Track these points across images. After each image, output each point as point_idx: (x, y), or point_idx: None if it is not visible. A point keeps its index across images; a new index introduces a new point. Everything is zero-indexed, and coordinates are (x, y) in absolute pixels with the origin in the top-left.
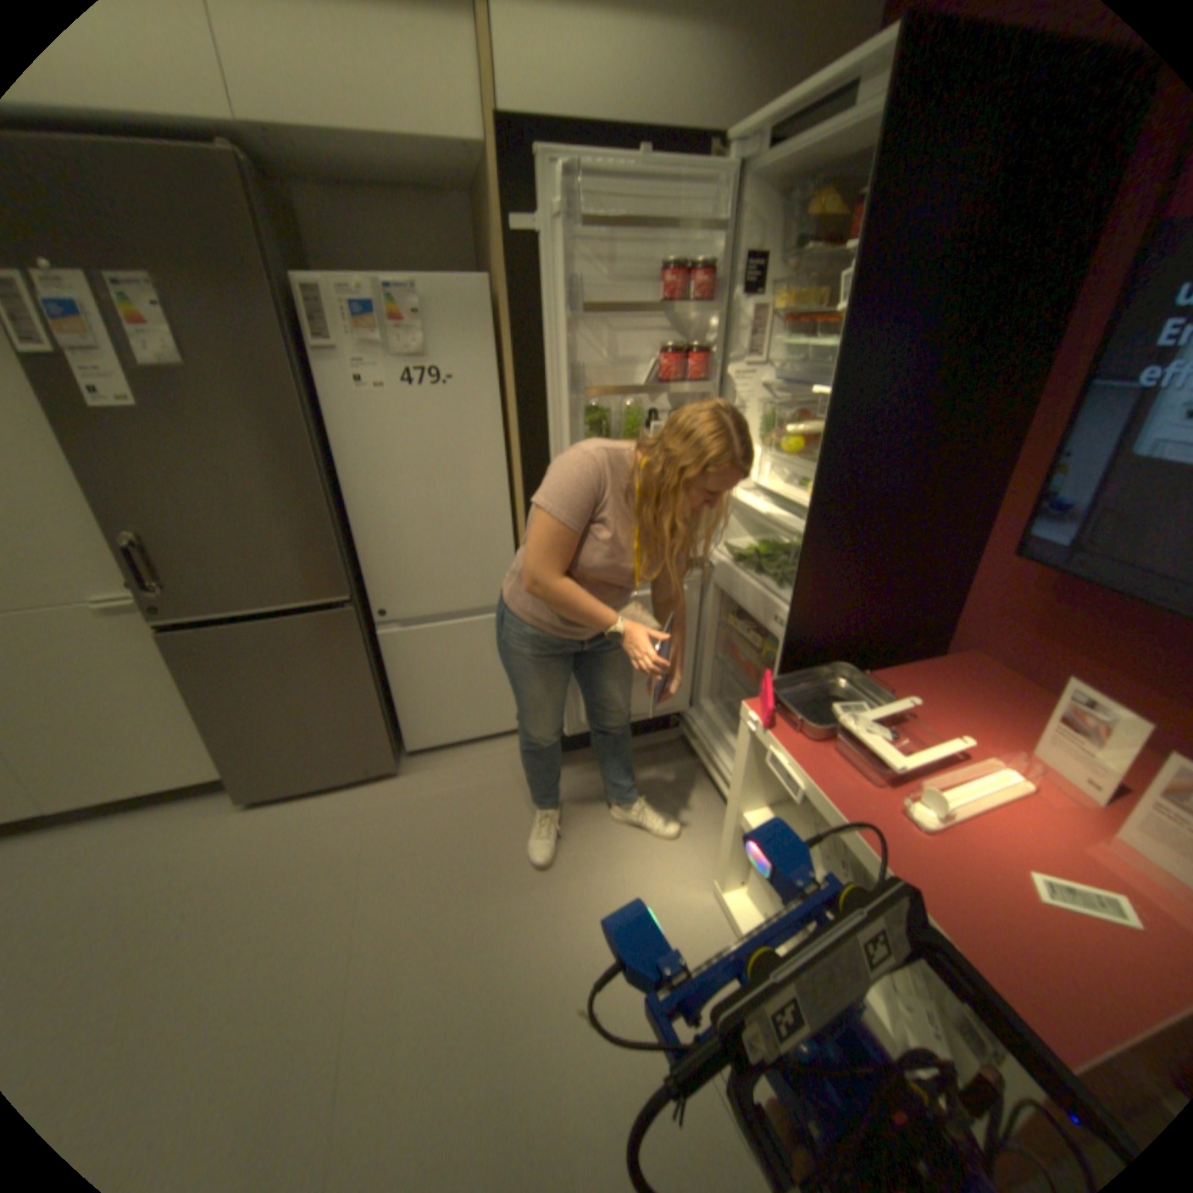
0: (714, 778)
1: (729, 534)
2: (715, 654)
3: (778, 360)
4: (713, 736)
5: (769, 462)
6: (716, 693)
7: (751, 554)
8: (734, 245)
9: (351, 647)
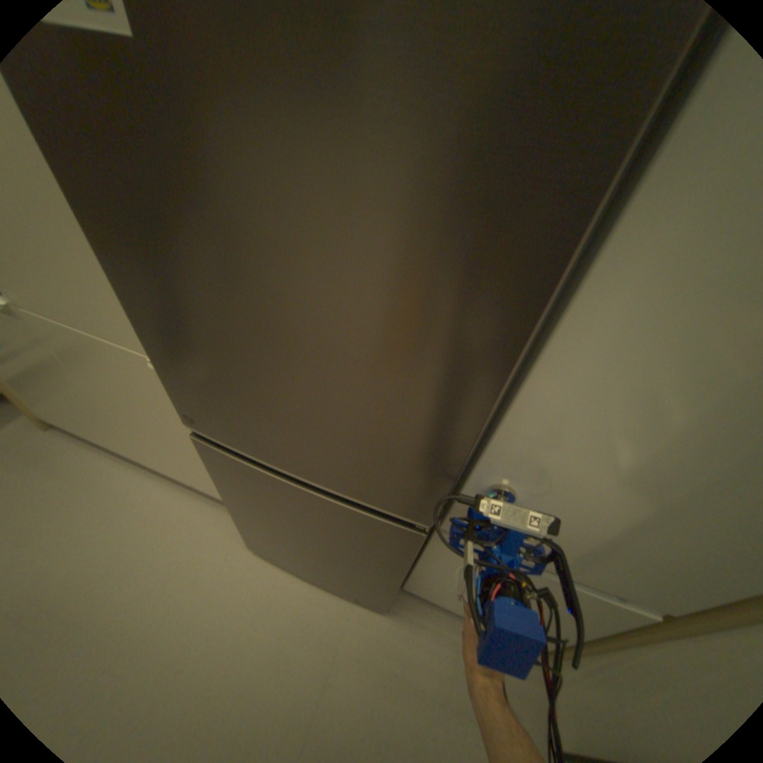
0: None
1: None
2: None
3: None
4: None
5: None
6: None
7: None
8: None
9: (398, 553)
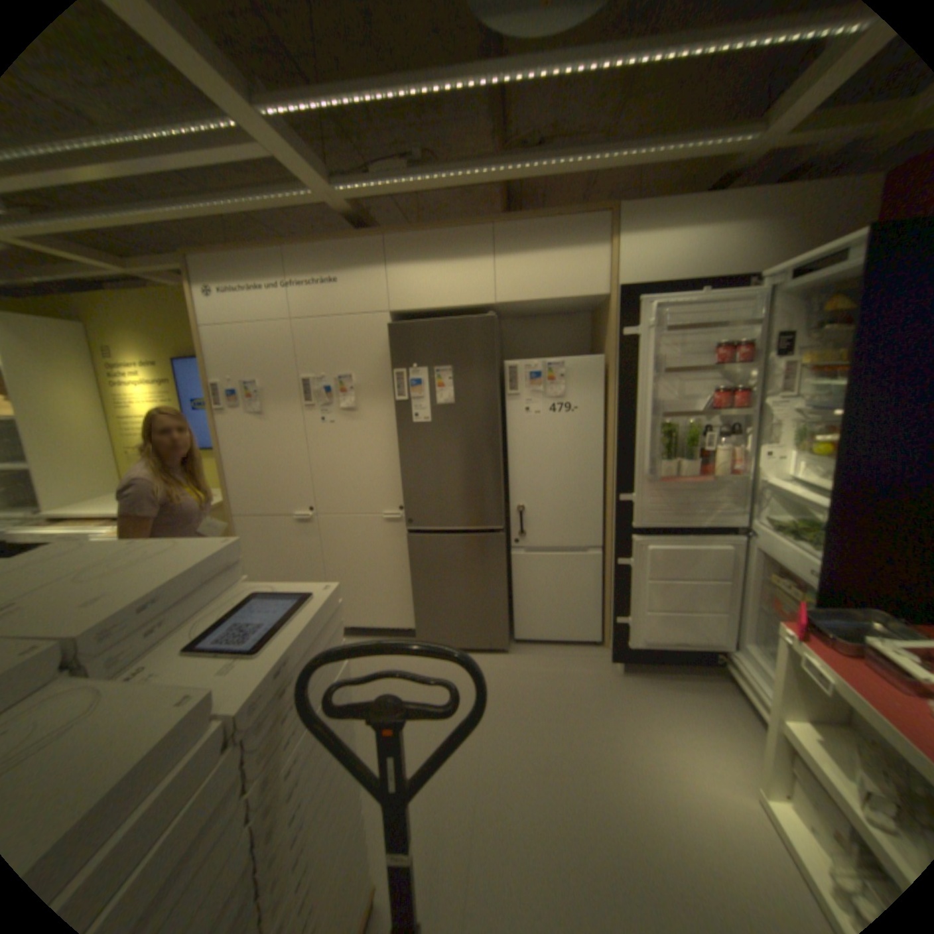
0: (762, 713)
1: (772, 512)
2: (761, 607)
3: (809, 394)
4: (761, 676)
5: (805, 462)
6: (763, 643)
7: (791, 526)
8: (771, 327)
9: (499, 558)
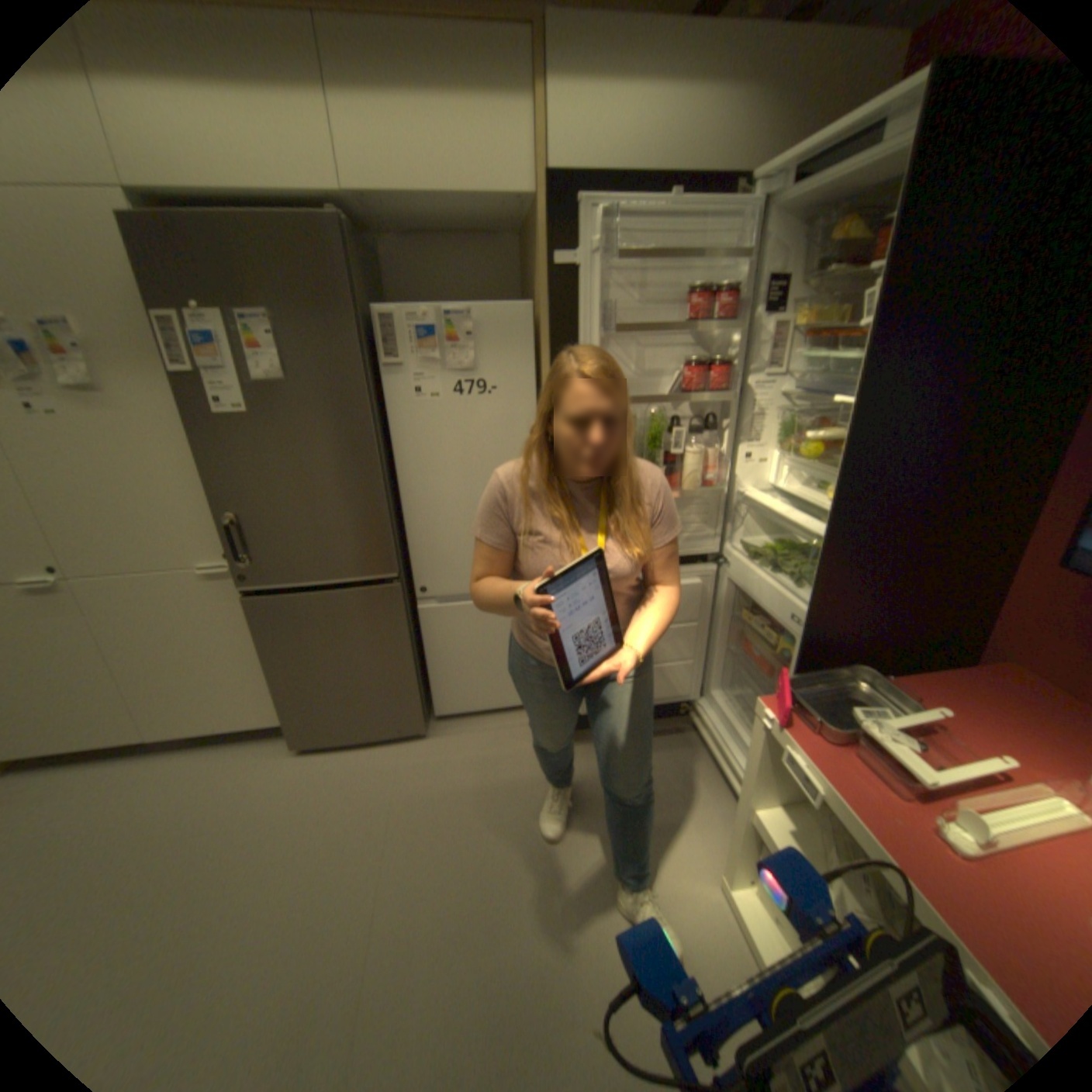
0: (724, 771)
1: (745, 533)
2: (728, 647)
3: (798, 371)
4: (724, 728)
5: (787, 466)
6: (727, 685)
7: (767, 553)
8: (757, 268)
9: (396, 619)
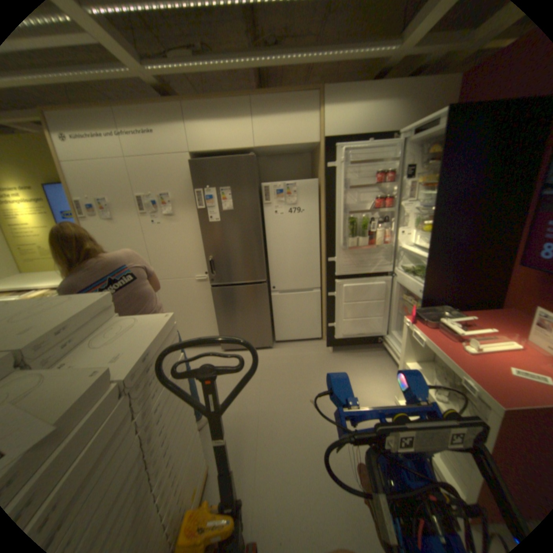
0: (397, 362)
1: (403, 263)
2: (398, 312)
3: (421, 199)
4: (397, 345)
5: (419, 236)
6: (398, 329)
7: (411, 269)
8: (404, 162)
9: (264, 298)
